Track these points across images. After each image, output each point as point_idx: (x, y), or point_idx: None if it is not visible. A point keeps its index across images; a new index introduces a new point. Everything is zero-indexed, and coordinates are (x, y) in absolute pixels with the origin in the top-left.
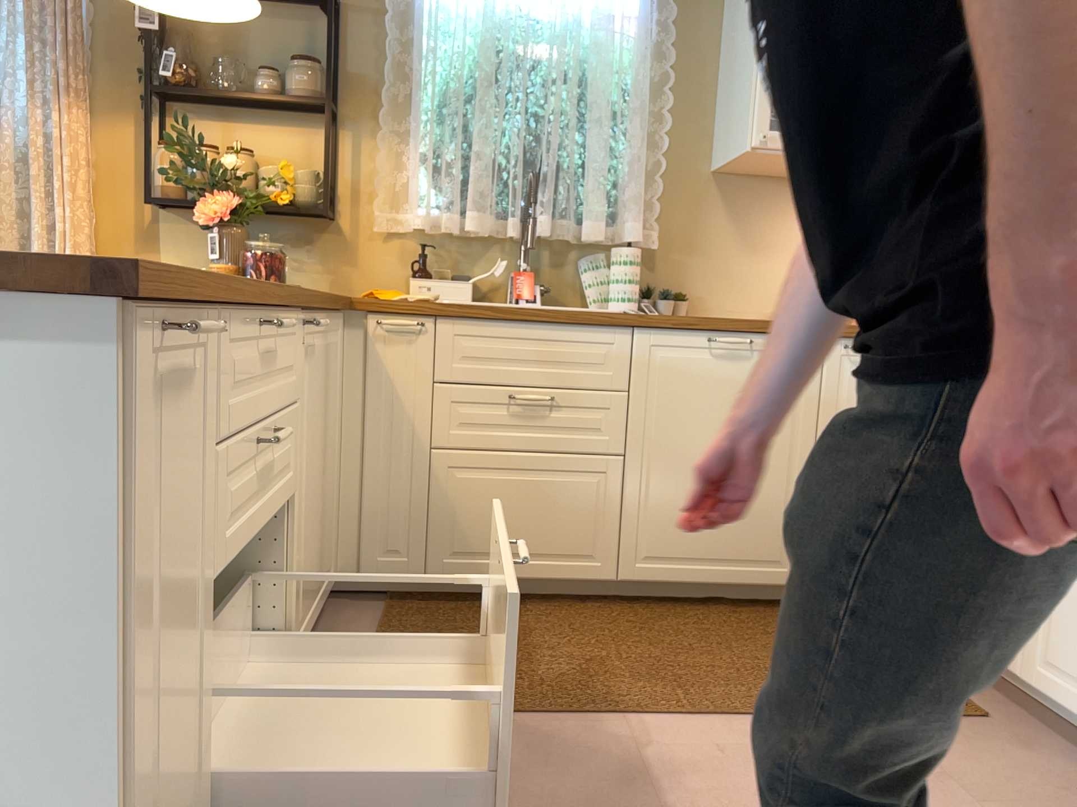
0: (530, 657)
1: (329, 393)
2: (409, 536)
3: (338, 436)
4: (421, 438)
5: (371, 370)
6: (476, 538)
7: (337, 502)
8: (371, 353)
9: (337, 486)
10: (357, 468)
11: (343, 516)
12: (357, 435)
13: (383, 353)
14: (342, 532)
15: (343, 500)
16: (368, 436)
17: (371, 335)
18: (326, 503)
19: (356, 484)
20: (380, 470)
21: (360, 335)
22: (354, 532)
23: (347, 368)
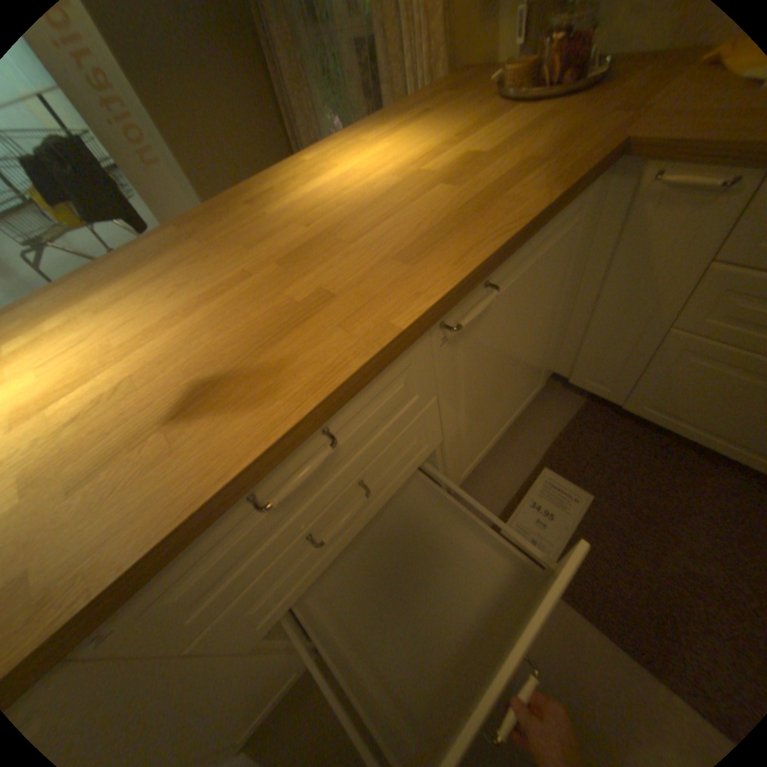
0: (667, 553)
1: (548, 289)
2: (619, 379)
3: (575, 289)
4: (667, 314)
5: (630, 231)
6: (689, 409)
7: (561, 336)
8: (638, 211)
9: (564, 325)
10: (588, 314)
11: (567, 343)
12: (597, 289)
13: (656, 214)
14: (564, 352)
15: (570, 333)
16: (605, 296)
17: (646, 189)
18: (531, 366)
19: (584, 326)
20: (609, 325)
21: (634, 184)
22: (574, 356)
23: (604, 223)
